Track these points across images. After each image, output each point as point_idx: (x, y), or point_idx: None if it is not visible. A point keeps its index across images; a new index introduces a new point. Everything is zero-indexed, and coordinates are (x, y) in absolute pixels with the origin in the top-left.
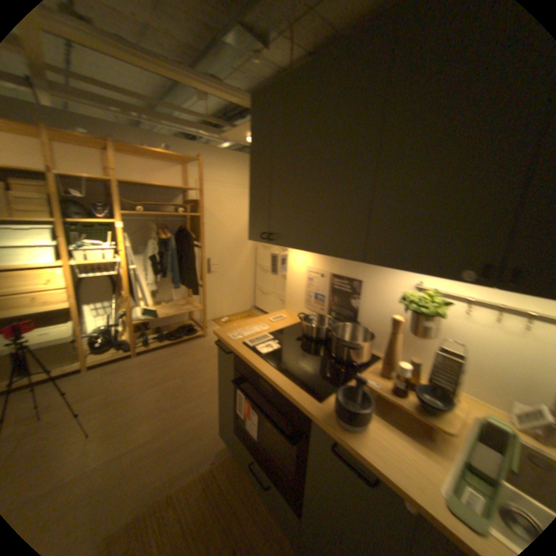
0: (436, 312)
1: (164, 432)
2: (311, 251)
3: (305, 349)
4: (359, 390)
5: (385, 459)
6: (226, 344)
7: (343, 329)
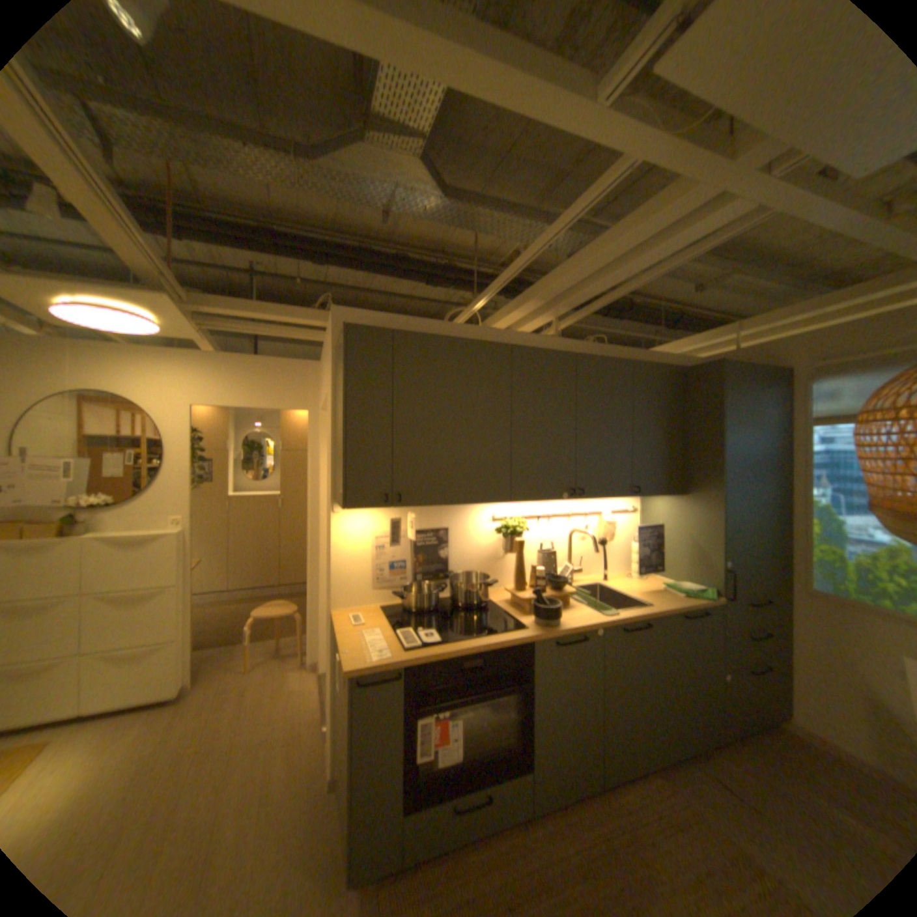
0: (519, 531)
1: None
2: (455, 504)
3: (441, 621)
4: (541, 598)
5: (580, 622)
6: (391, 667)
7: (452, 582)
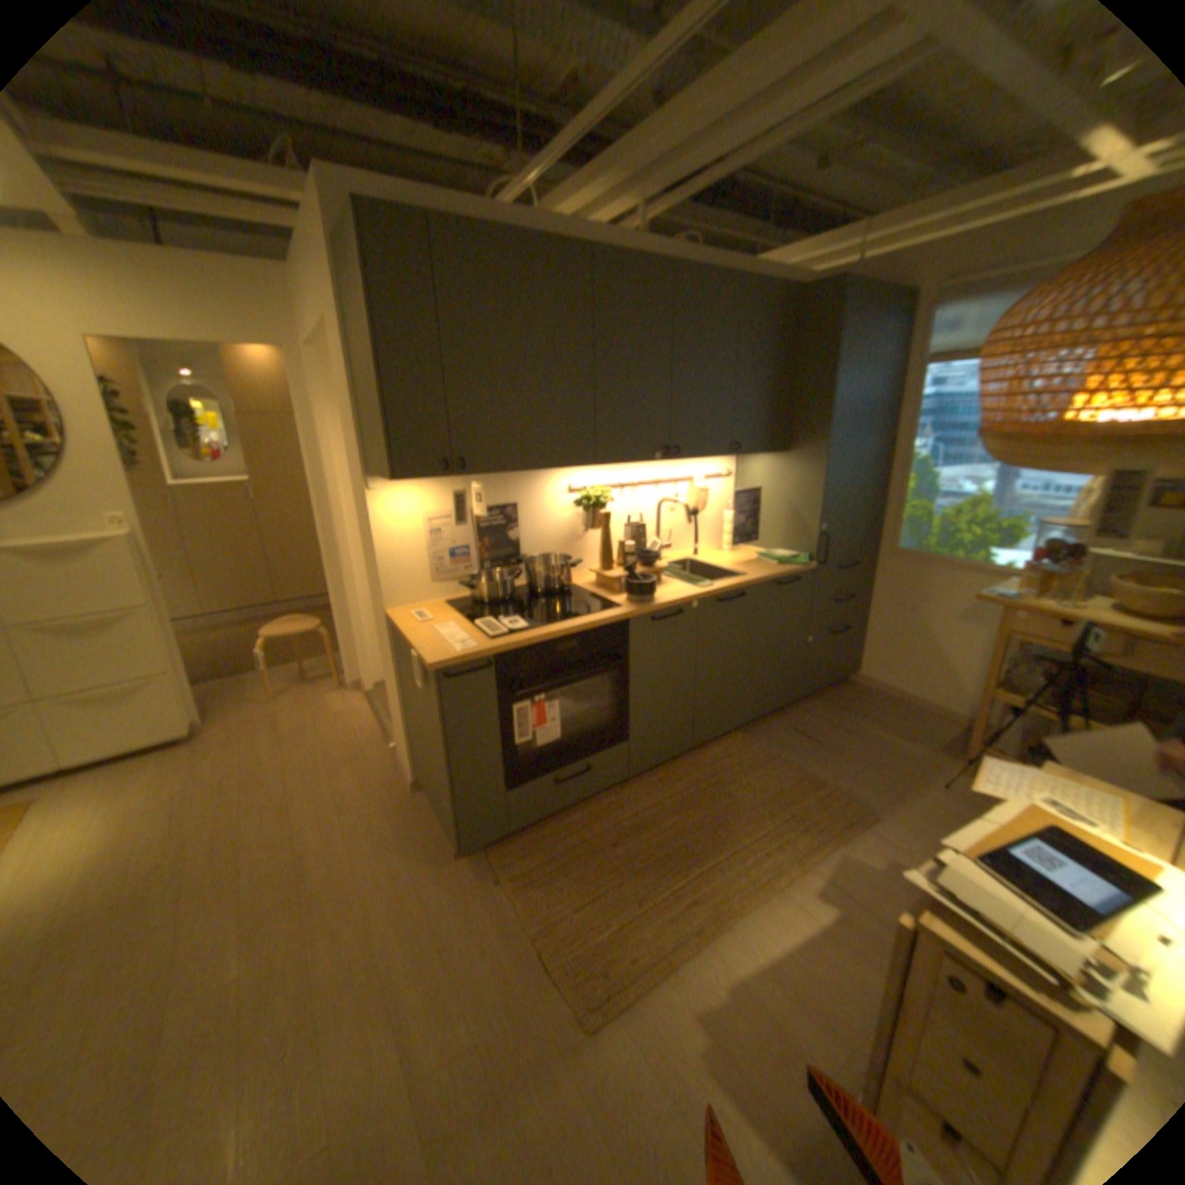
0: (601, 504)
1: (378, 997)
2: (529, 472)
3: (521, 609)
4: (631, 575)
5: (672, 596)
6: (478, 656)
7: (527, 568)
